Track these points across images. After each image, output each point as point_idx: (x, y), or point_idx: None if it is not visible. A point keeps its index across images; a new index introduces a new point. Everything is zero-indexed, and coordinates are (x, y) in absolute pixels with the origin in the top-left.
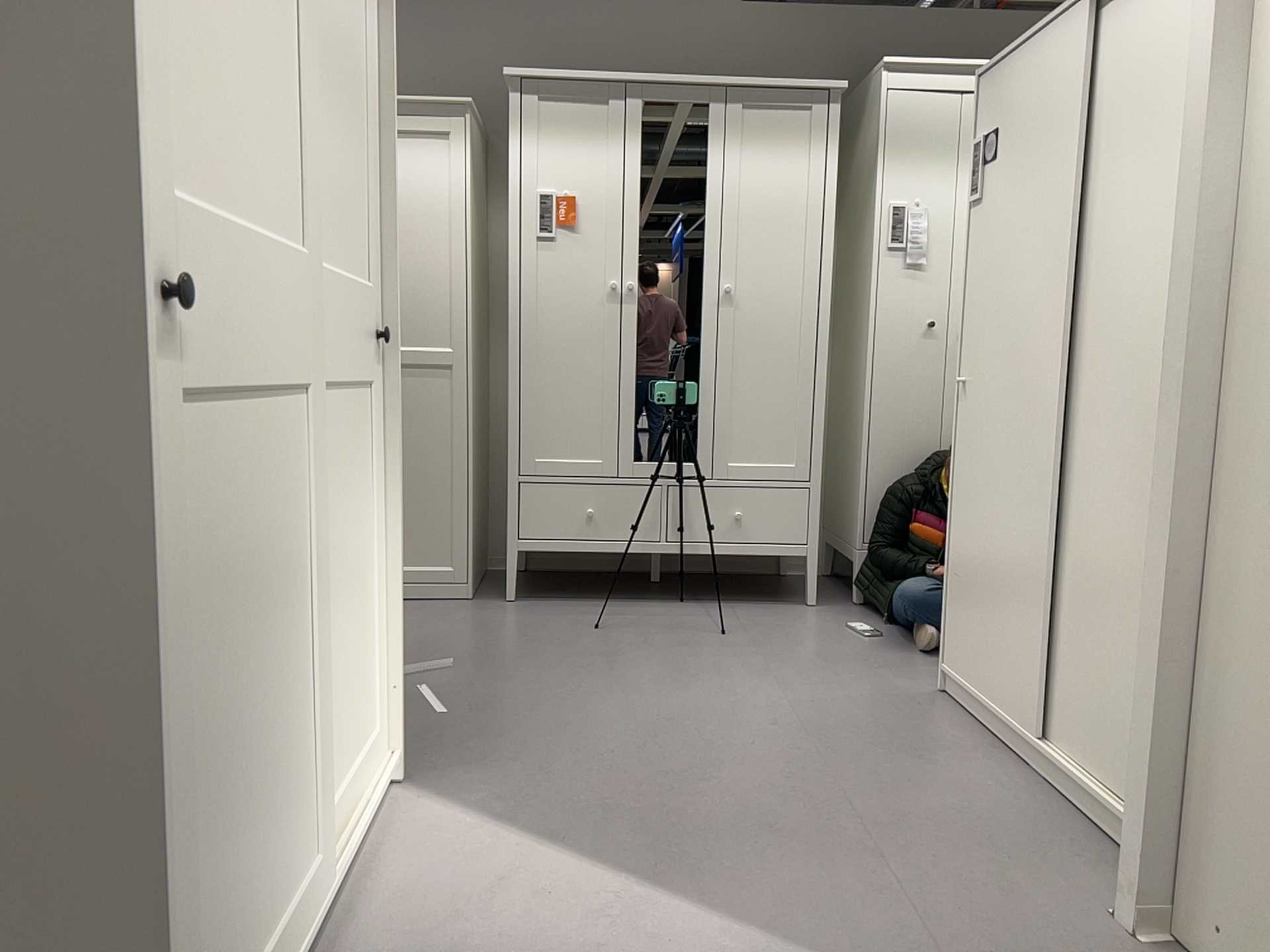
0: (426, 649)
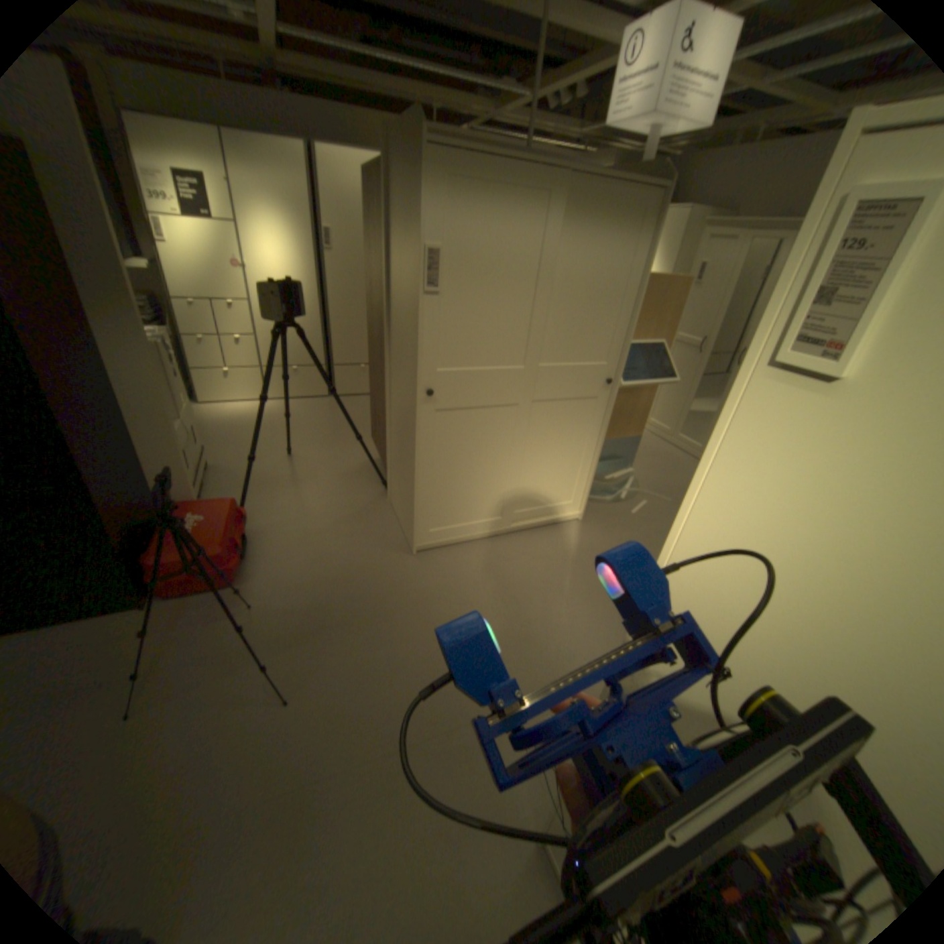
0: (680, 490)
